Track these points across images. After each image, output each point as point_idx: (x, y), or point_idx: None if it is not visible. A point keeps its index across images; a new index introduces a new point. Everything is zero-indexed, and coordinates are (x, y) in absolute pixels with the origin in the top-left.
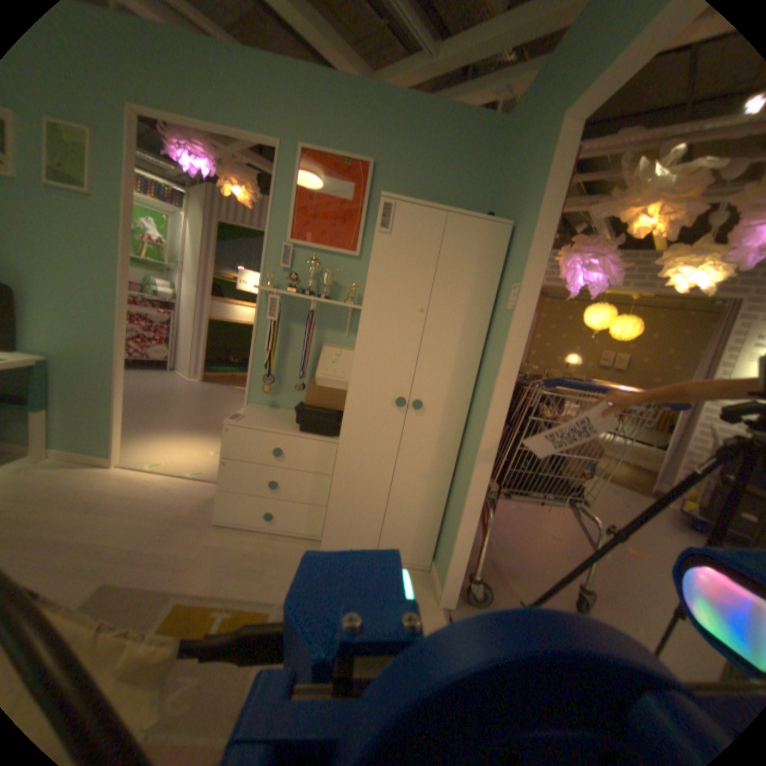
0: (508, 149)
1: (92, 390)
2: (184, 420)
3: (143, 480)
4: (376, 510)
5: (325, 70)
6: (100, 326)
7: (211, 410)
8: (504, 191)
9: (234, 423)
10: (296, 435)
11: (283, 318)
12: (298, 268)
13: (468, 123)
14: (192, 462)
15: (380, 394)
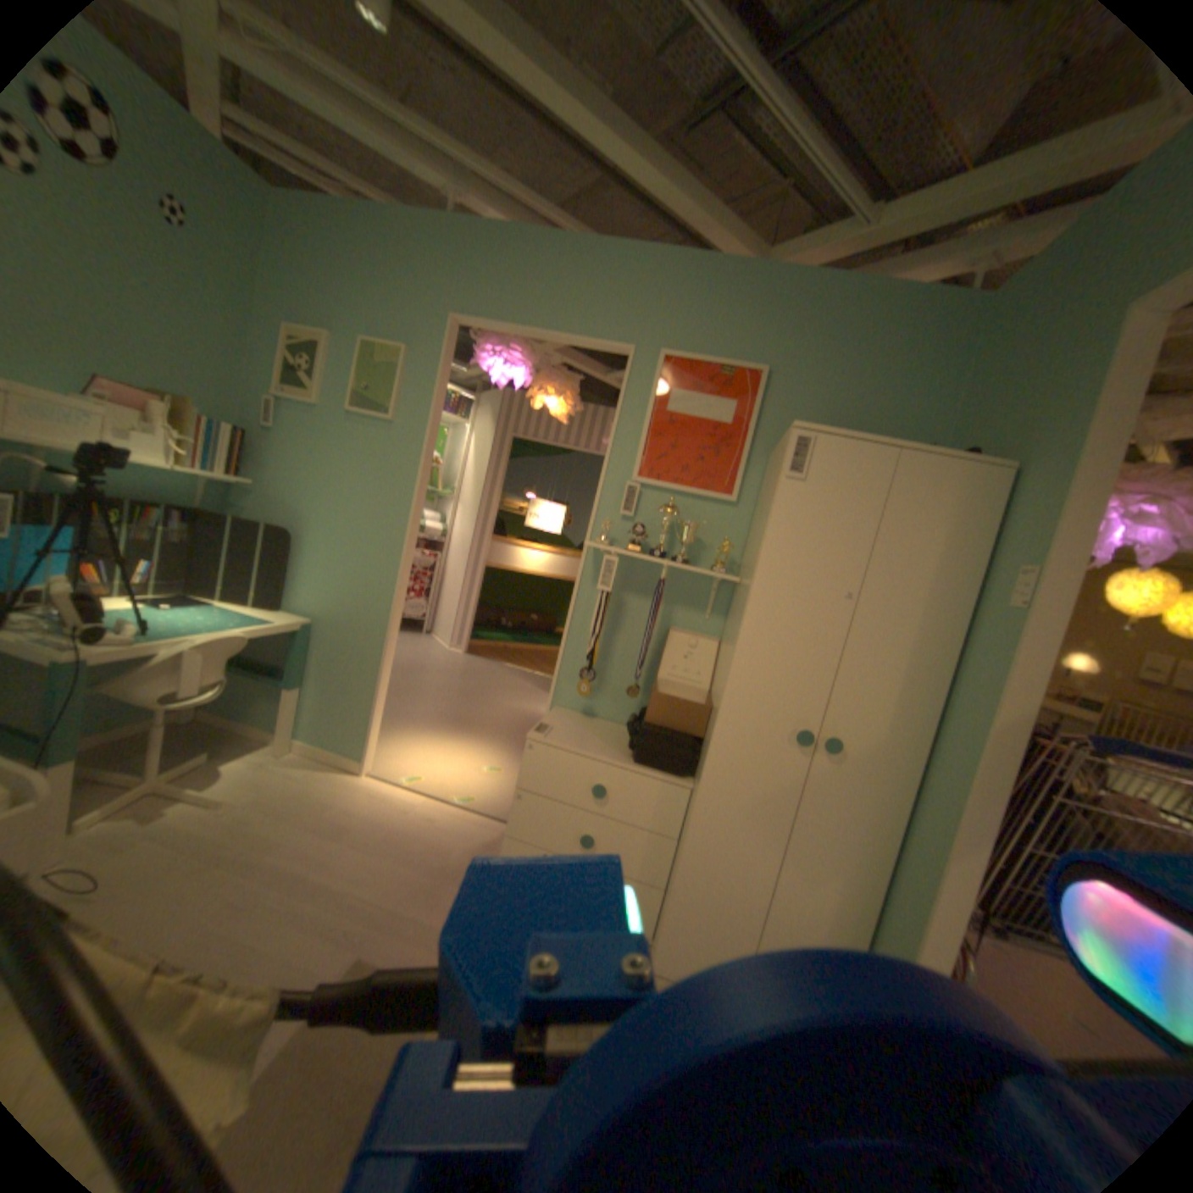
0: (996, 344)
1: (356, 667)
2: (446, 712)
3: (400, 800)
4: (751, 915)
5: (707, 254)
6: (378, 584)
7: (480, 699)
8: (993, 409)
9: (541, 739)
10: (628, 768)
11: (616, 586)
12: (643, 516)
13: (924, 308)
14: (460, 780)
15: (773, 723)
